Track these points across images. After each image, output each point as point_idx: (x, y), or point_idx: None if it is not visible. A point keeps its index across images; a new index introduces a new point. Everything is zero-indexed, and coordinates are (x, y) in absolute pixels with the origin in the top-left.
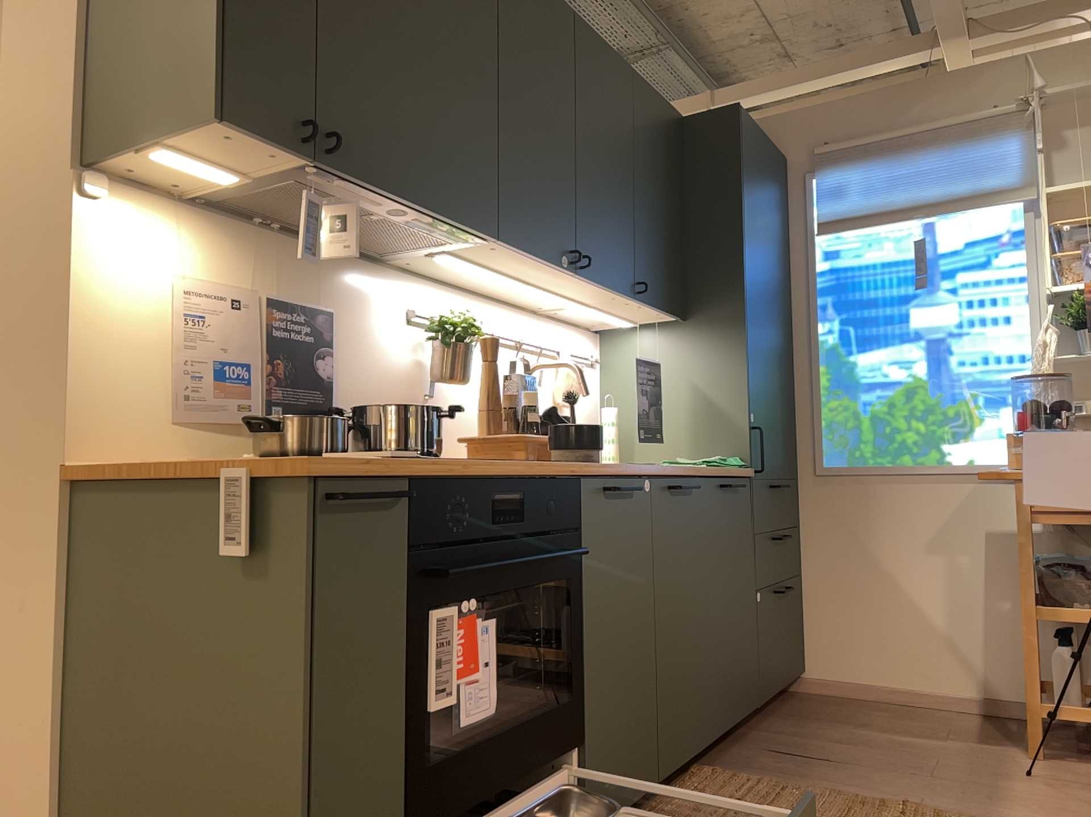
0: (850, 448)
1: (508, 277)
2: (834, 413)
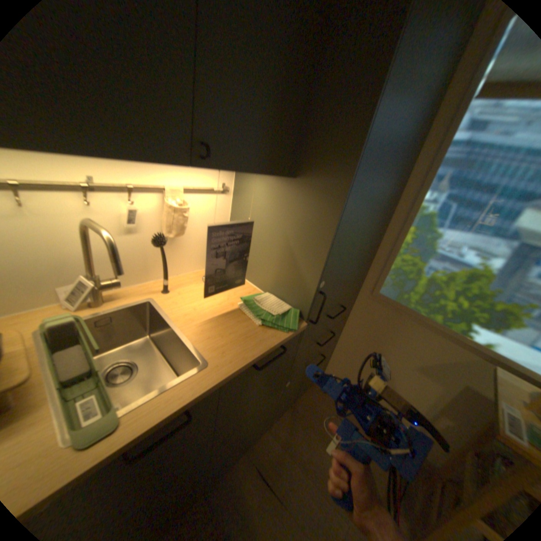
0: (402, 290)
1: None
2: (404, 263)
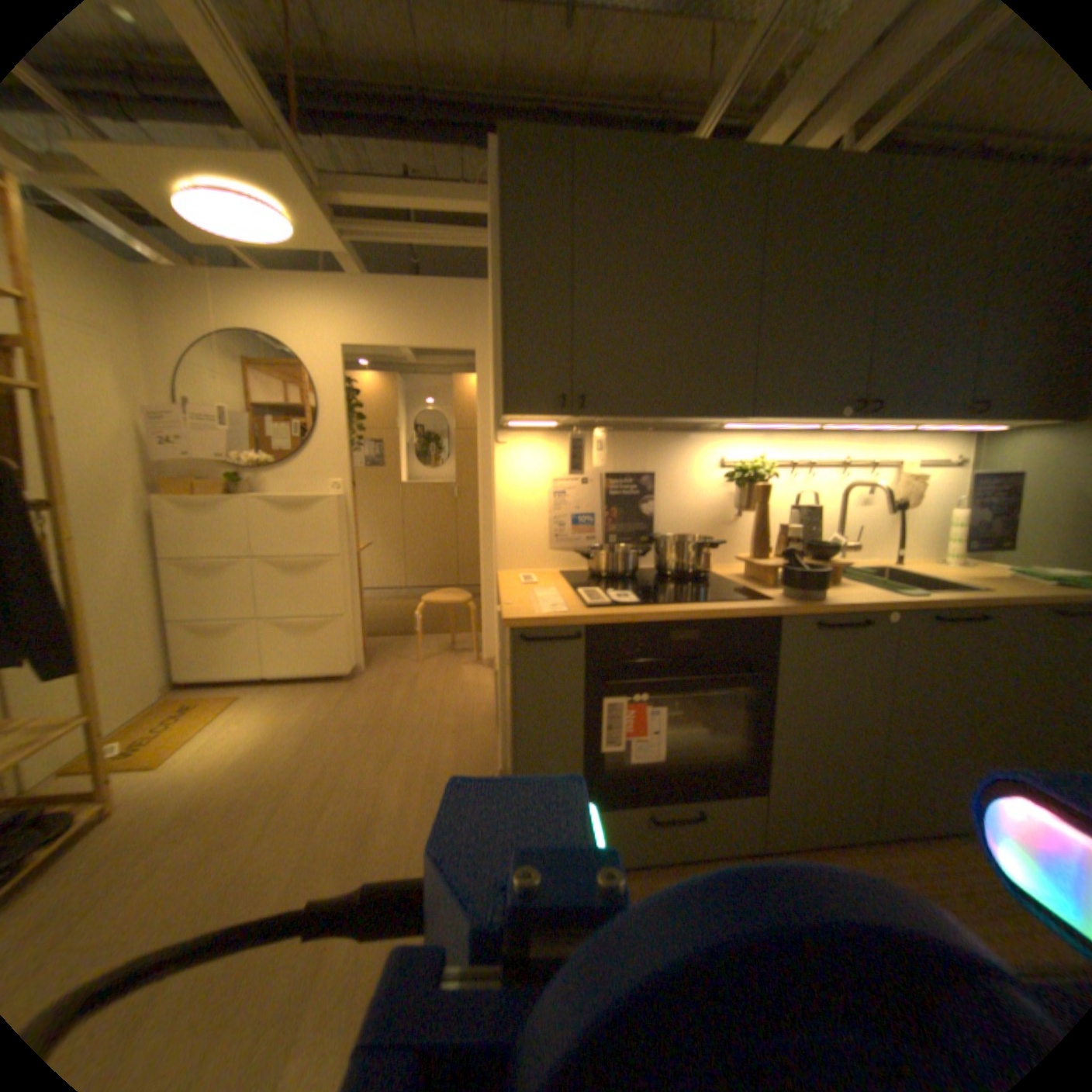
0: None
1: (804, 424)
2: None
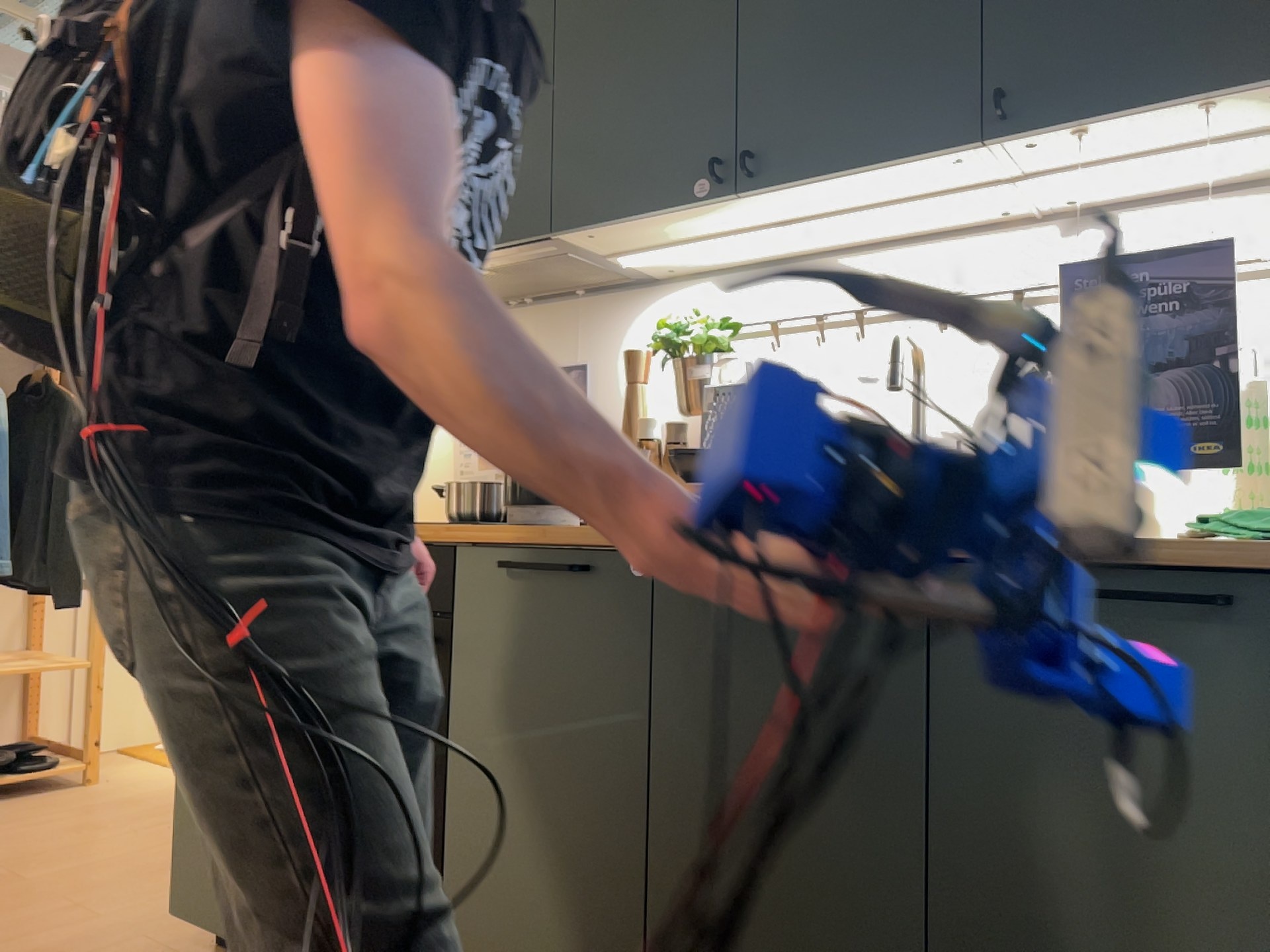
0: None
1: (743, 236)
2: None
